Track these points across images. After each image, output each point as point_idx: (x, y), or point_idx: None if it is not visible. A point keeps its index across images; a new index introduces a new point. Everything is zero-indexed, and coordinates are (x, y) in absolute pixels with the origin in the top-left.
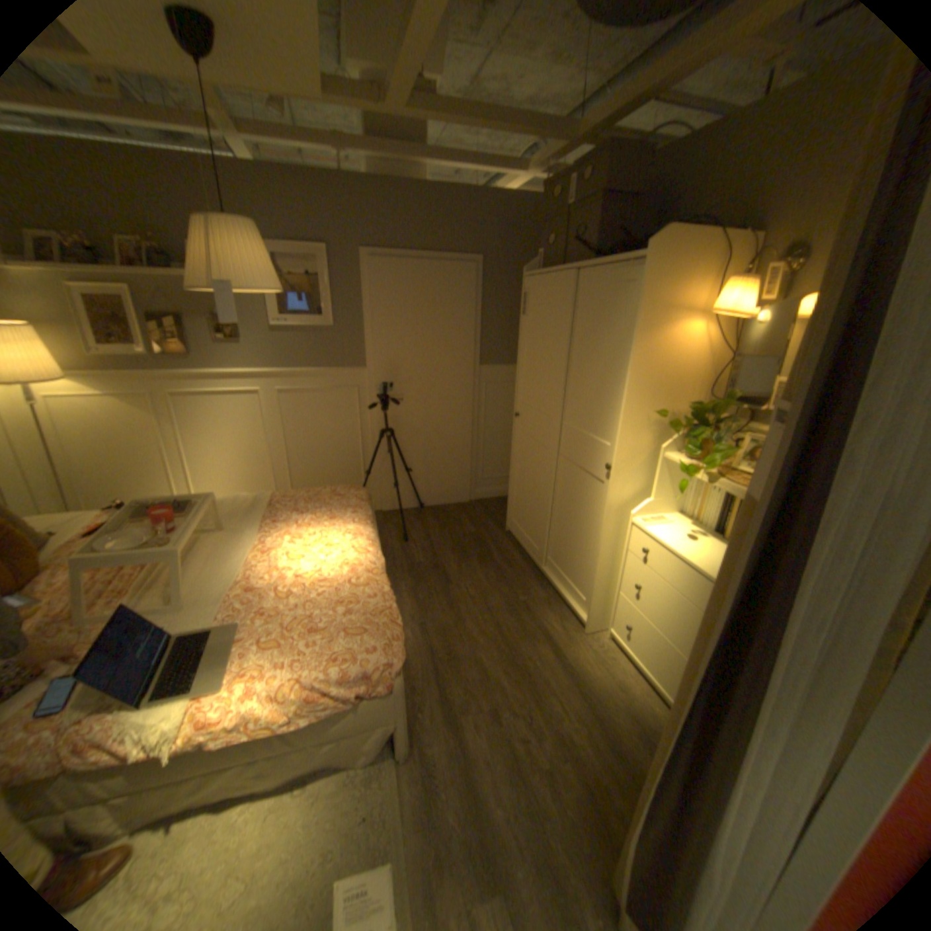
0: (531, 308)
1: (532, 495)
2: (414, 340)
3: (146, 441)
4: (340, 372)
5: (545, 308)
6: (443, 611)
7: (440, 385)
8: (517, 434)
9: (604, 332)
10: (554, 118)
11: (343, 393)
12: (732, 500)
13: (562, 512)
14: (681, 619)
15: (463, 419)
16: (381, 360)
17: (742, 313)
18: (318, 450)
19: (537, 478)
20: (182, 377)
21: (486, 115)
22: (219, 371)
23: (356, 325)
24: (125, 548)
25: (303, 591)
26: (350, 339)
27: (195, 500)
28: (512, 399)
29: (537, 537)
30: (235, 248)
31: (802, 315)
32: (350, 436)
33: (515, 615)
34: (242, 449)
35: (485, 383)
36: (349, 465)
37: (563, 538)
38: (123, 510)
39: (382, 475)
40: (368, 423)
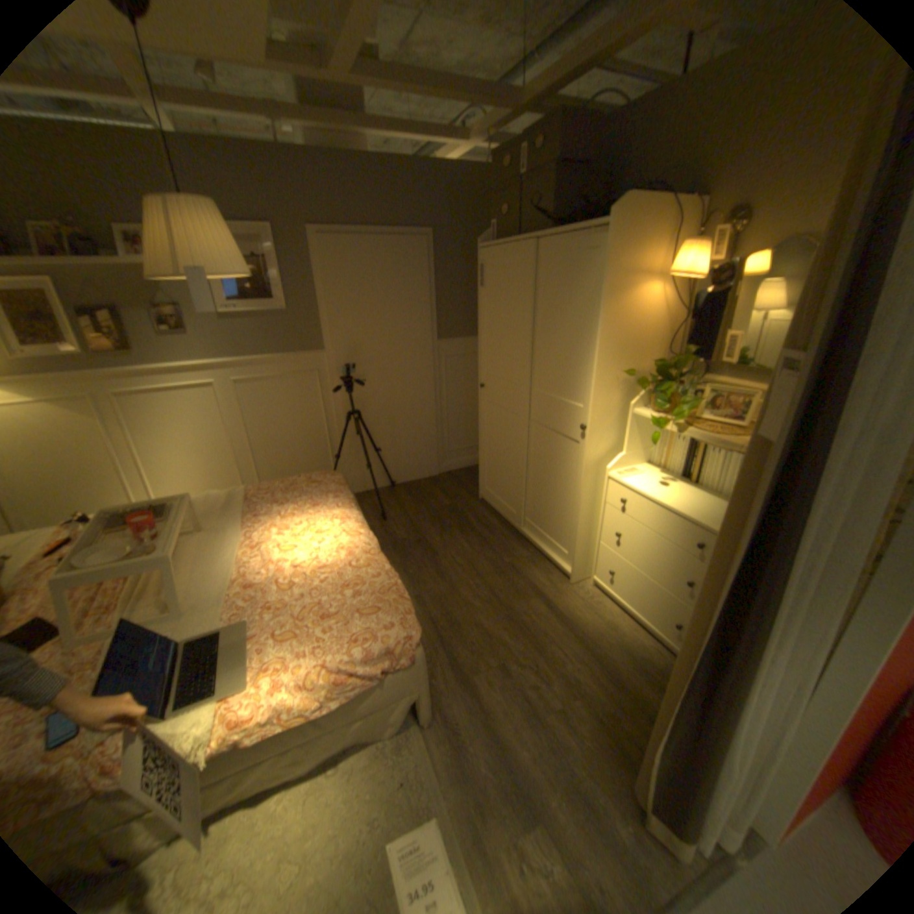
0: (489, 280)
1: (505, 462)
2: (371, 319)
3: (93, 448)
4: (298, 357)
5: (504, 279)
6: (435, 582)
7: (401, 362)
8: (484, 404)
9: (568, 299)
10: (497, 86)
11: (303, 378)
12: (696, 447)
13: (537, 475)
14: (662, 558)
15: (426, 395)
16: (339, 342)
17: (692, 274)
18: (283, 439)
19: (509, 445)
20: (126, 374)
21: (432, 83)
22: (167, 366)
23: (310, 307)
24: (108, 561)
25: (305, 580)
26: (305, 322)
27: (170, 503)
28: (471, 371)
29: (513, 501)
30: (192, 231)
31: (747, 273)
32: (315, 421)
33: (504, 576)
34: (201, 446)
35: (444, 357)
36: (316, 451)
37: (540, 498)
38: (93, 523)
39: (351, 458)
40: (332, 407)
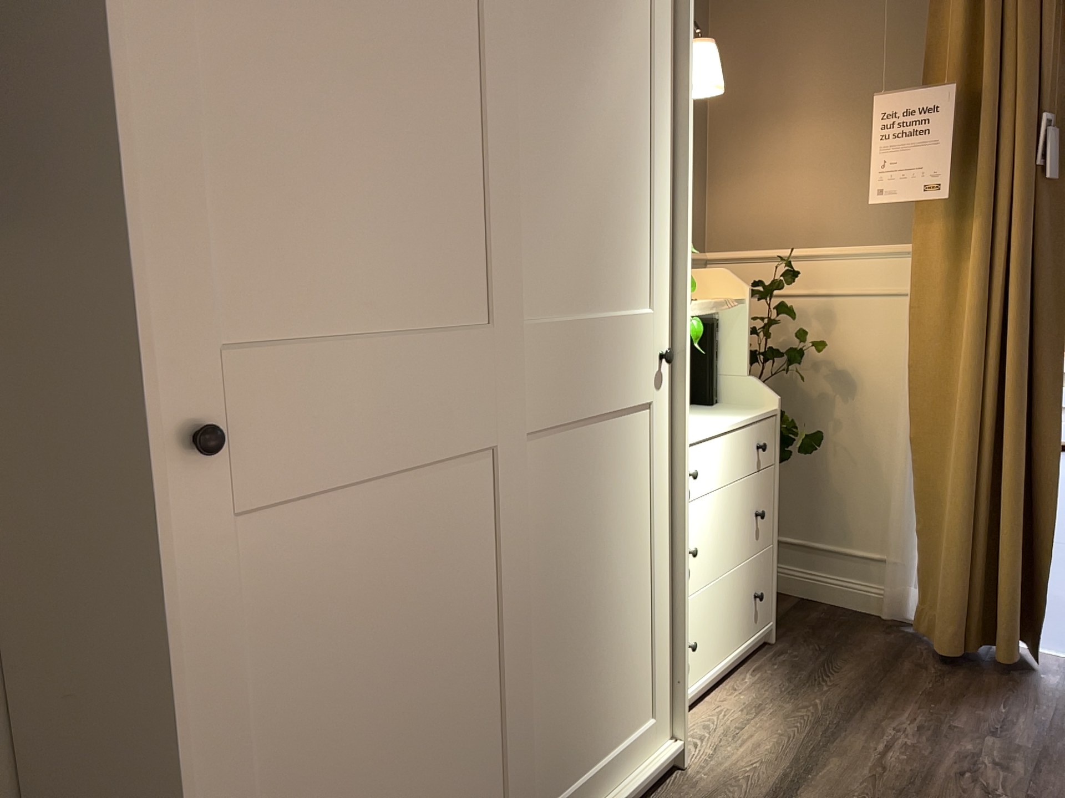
0: None
1: (433, 708)
2: None
3: None
4: None
5: None
6: None
7: None
8: (242, 544)
9: (598, 50)
10: None
11: None
12: None
13: (557, 602)
14: (728, 516)
15: None
16: None
17: None
18: None
19: (453, 606)
20: None
21: None
22: None
23: None
24: None
25: None
26: None
27: None
28: None
29: None
30: None
31: None
32: None
33: None
34: None
35: None
36: None
37: (572, 667)
38: None
39: None
40: None
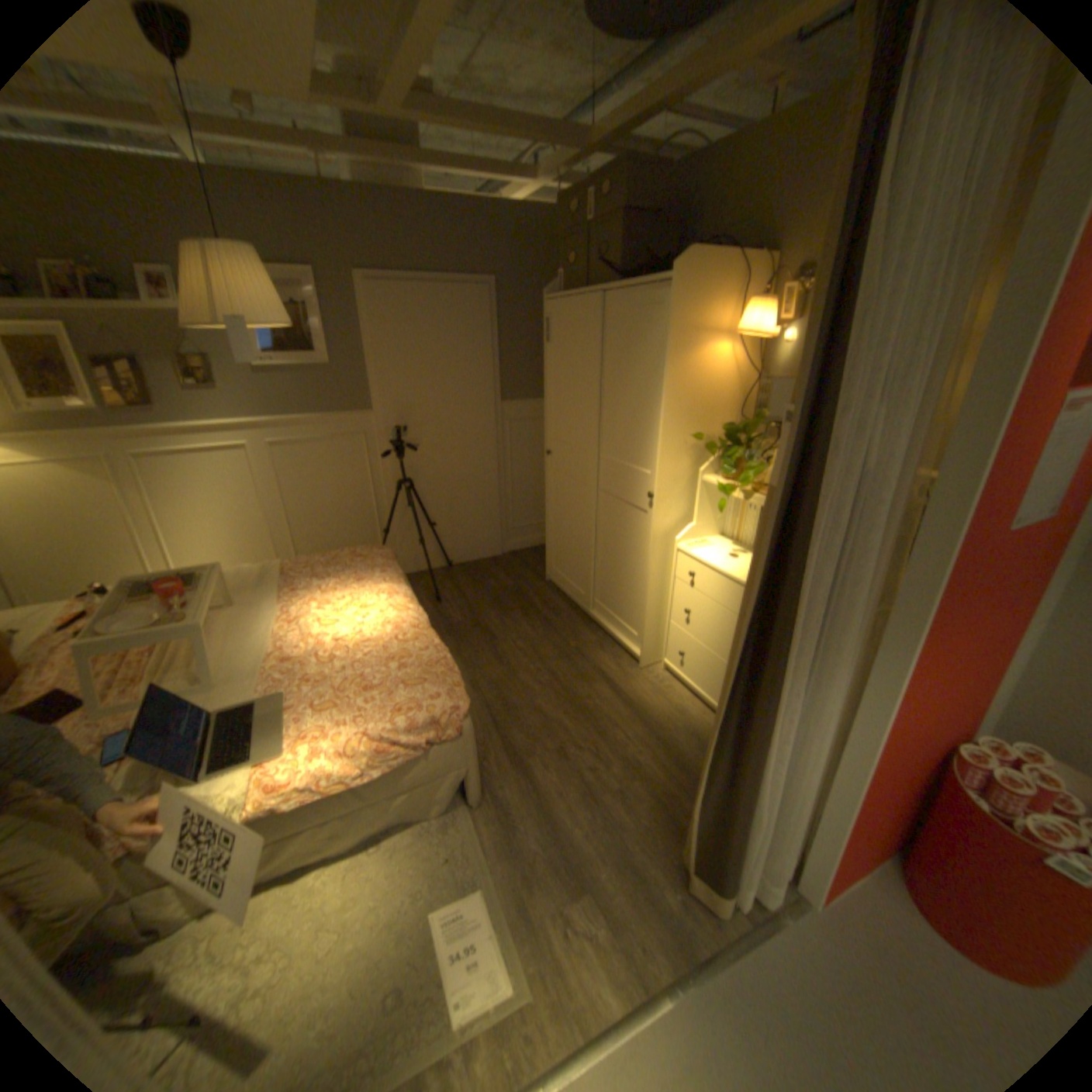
0: (555, 335)
1: (573, 537)
2: (425, 376)
3: (107, 516)
4: (342, 417)
5: (571, 334)
6: (492, 666)
7: (459, 426)
8: (551, 473)
9: (635, 357)
10: (563, 124)
11: (348, 442)
12: None
13: (606, 550)
14: (729, 632)
15: (488, 463)
16: (389, 401)
17: (764, 333)
18: (324, 510)
19: (577, 518)
20: (146, 433)
21: (491, 120)
22: (193, 425)
23: (356, 362)
24: (134, 628)
25: (347, 653)
26: (350, 378)
27: (199, 573)
28: (539, 437)
29: (582, 580)
30: (229, 277)
31: None
32: (361, 491)
33: (568, 660)
34: (231, 516)
35: (509, 421)
36: (362, 525)
37: (610, 576)
38: (115, 591)
39: (402, 533)
40: (380, 475)
